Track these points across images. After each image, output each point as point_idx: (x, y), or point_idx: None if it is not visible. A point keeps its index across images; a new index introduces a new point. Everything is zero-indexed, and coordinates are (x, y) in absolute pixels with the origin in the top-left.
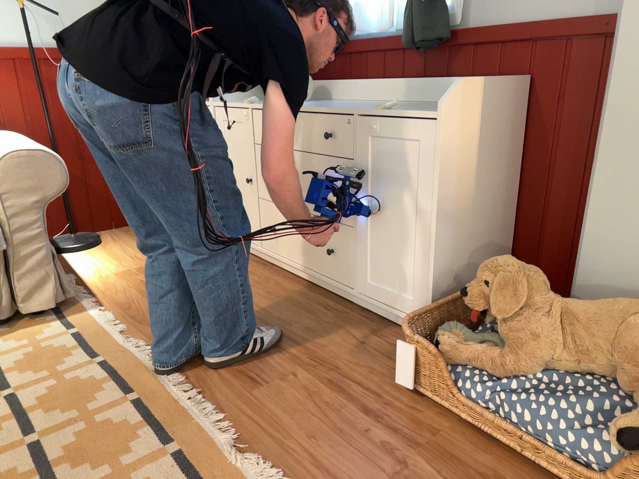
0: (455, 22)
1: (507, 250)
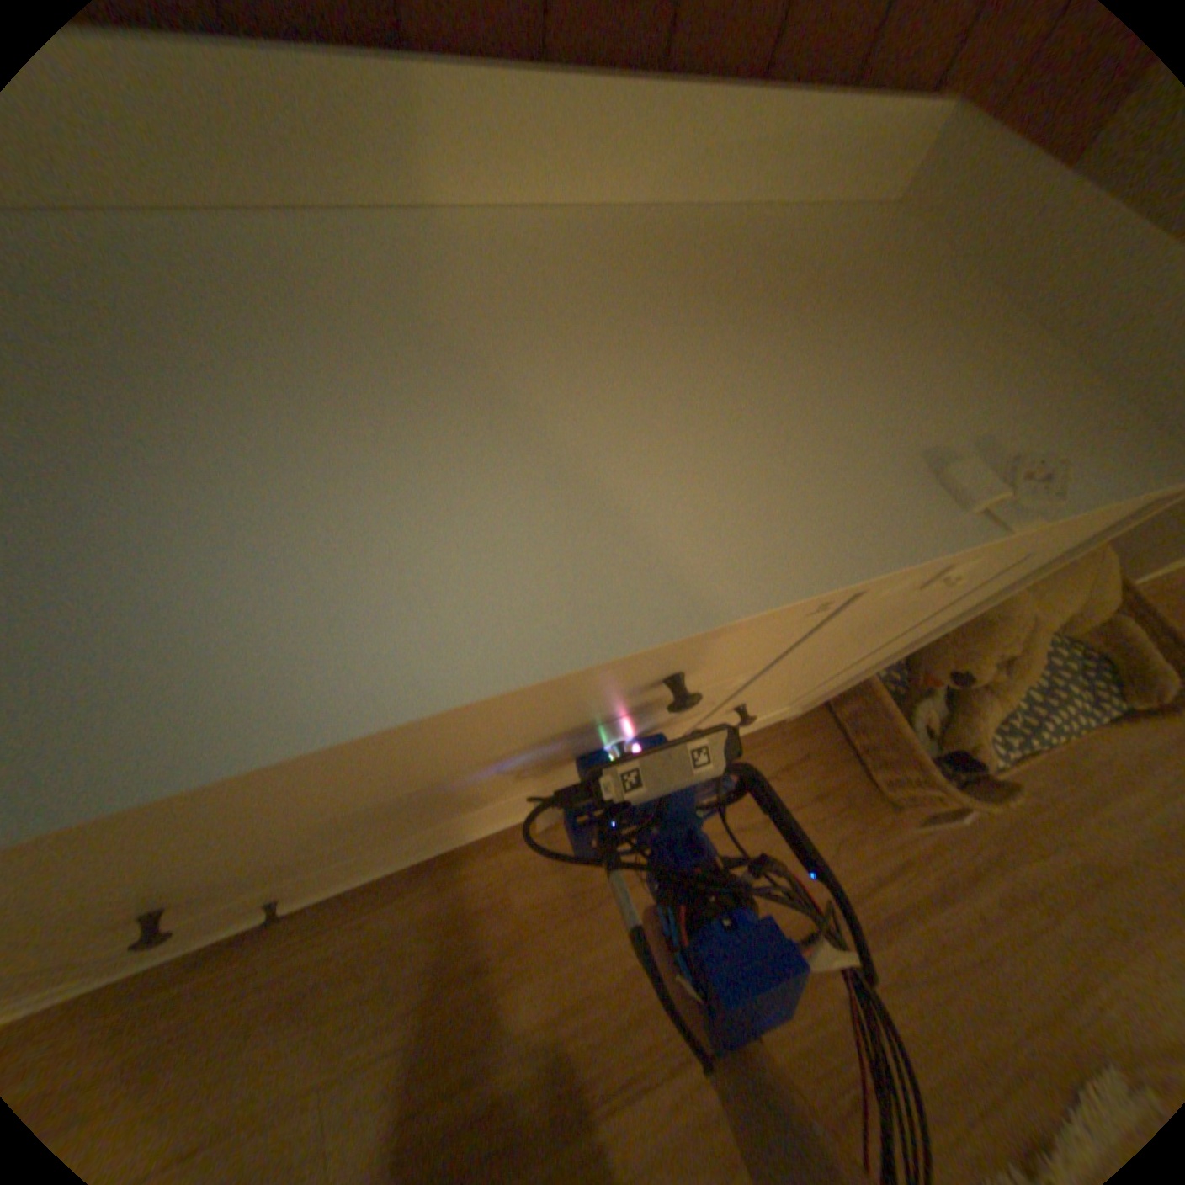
0: None
1: None
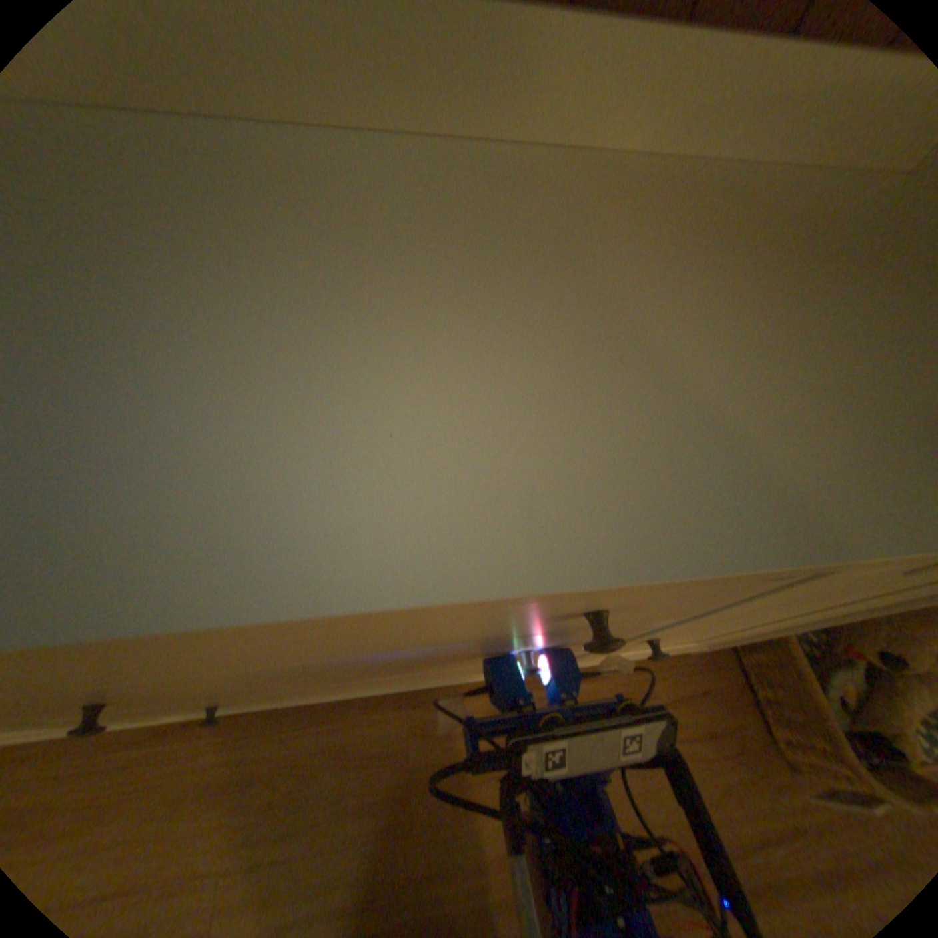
0: None
1: None
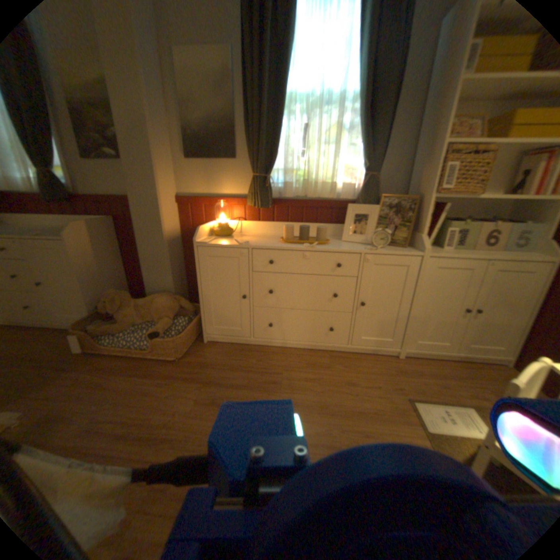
0: (72, 190)
1: (127, 285)
